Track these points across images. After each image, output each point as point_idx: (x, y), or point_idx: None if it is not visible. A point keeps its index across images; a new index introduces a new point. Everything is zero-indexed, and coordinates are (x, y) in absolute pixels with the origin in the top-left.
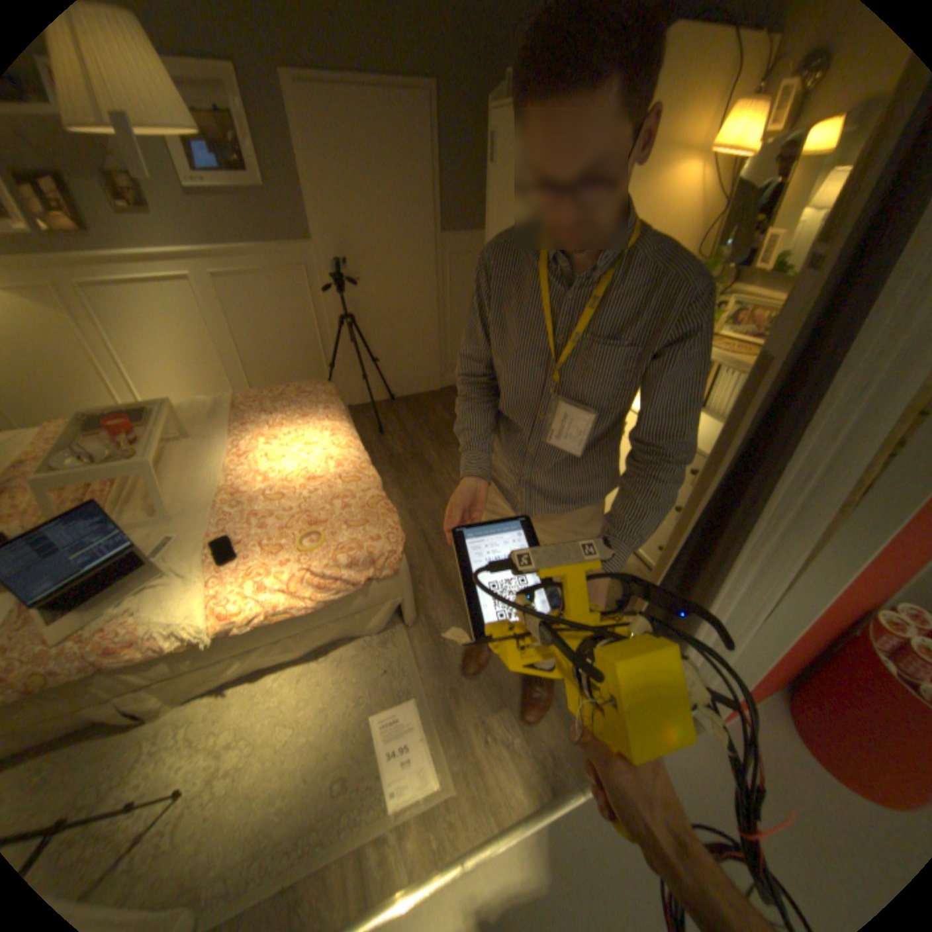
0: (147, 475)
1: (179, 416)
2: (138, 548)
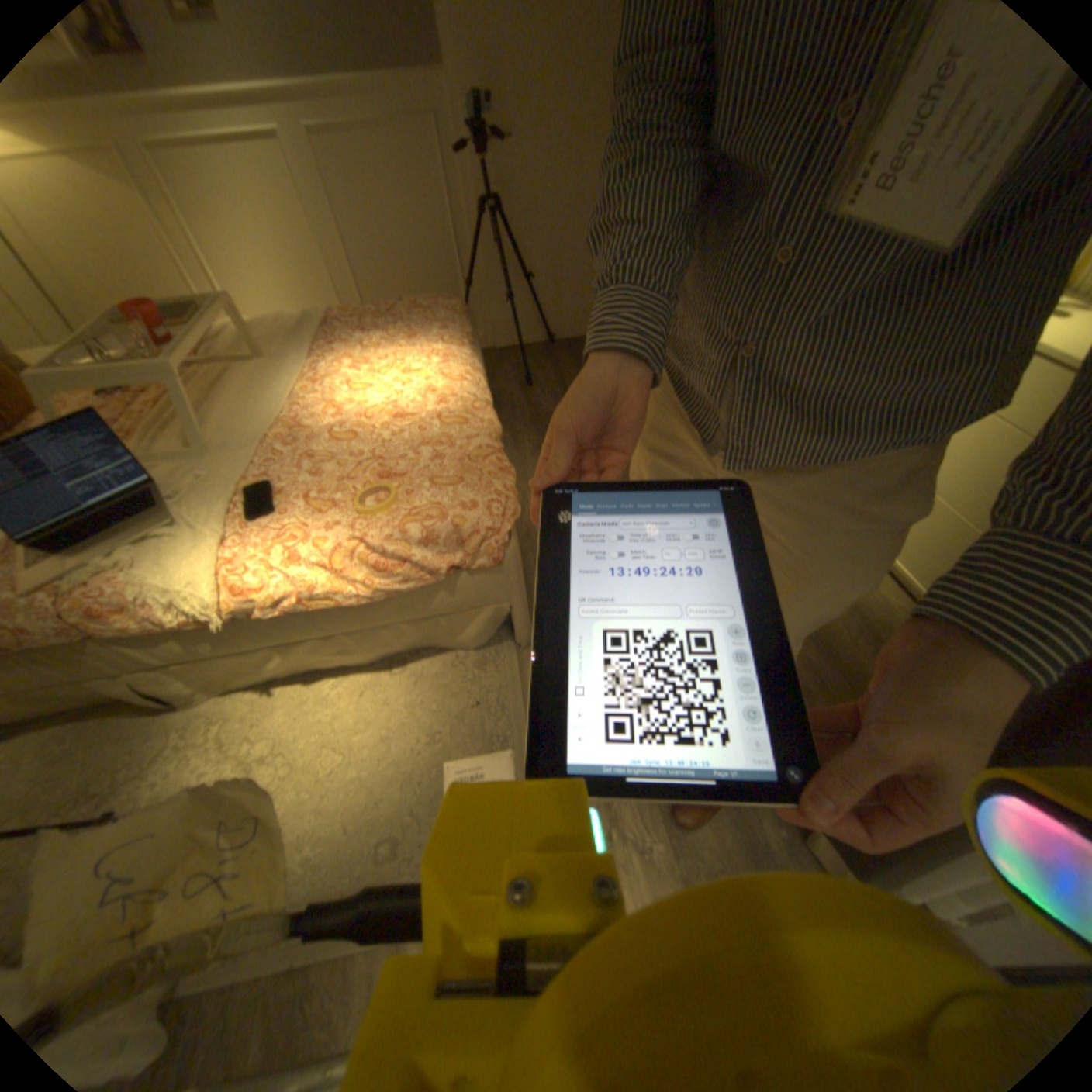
0: (171, 385)
1: (245, 324)
2: (156, 485)
